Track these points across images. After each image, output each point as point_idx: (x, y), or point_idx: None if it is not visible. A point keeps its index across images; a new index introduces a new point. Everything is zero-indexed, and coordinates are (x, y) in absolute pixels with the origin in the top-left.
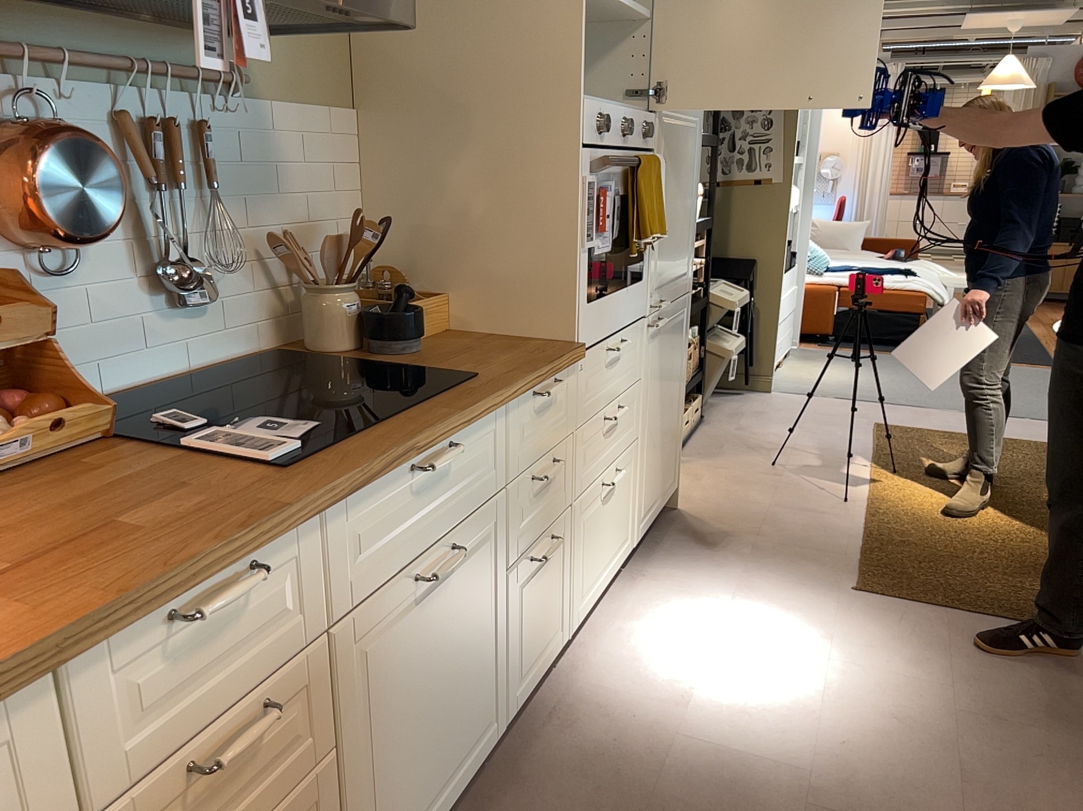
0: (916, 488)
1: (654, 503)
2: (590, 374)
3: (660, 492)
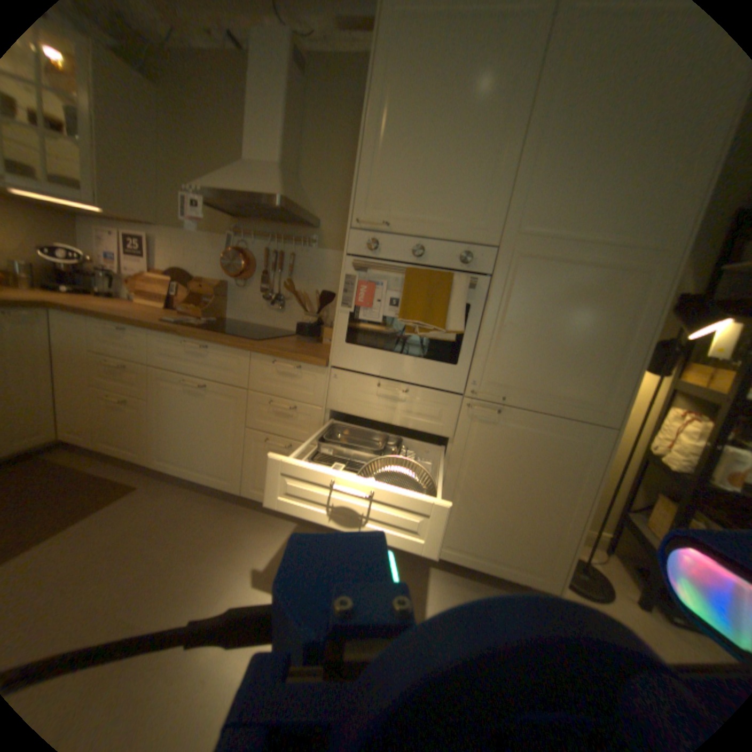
0: None
1: (482, 561)
2: (348, 387)
3: (500, 563)
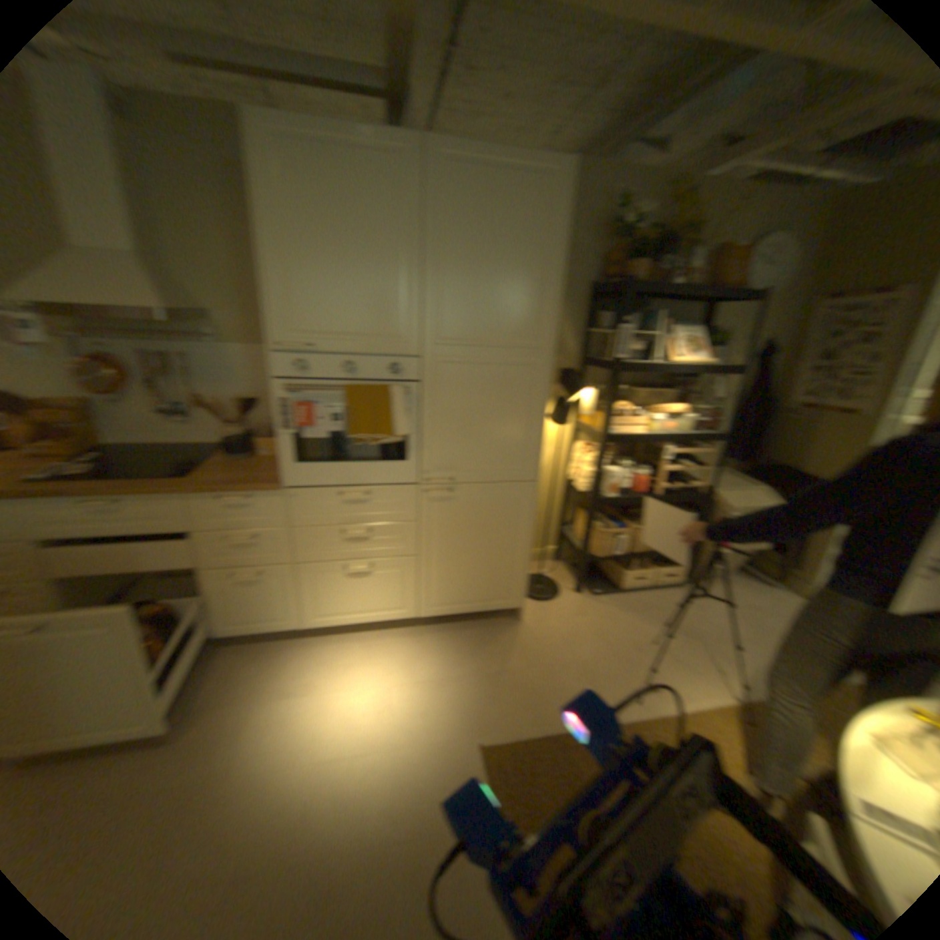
0: (742, 756)
1: (465, 605)
2: (314, 502)
3: (478, 601)
